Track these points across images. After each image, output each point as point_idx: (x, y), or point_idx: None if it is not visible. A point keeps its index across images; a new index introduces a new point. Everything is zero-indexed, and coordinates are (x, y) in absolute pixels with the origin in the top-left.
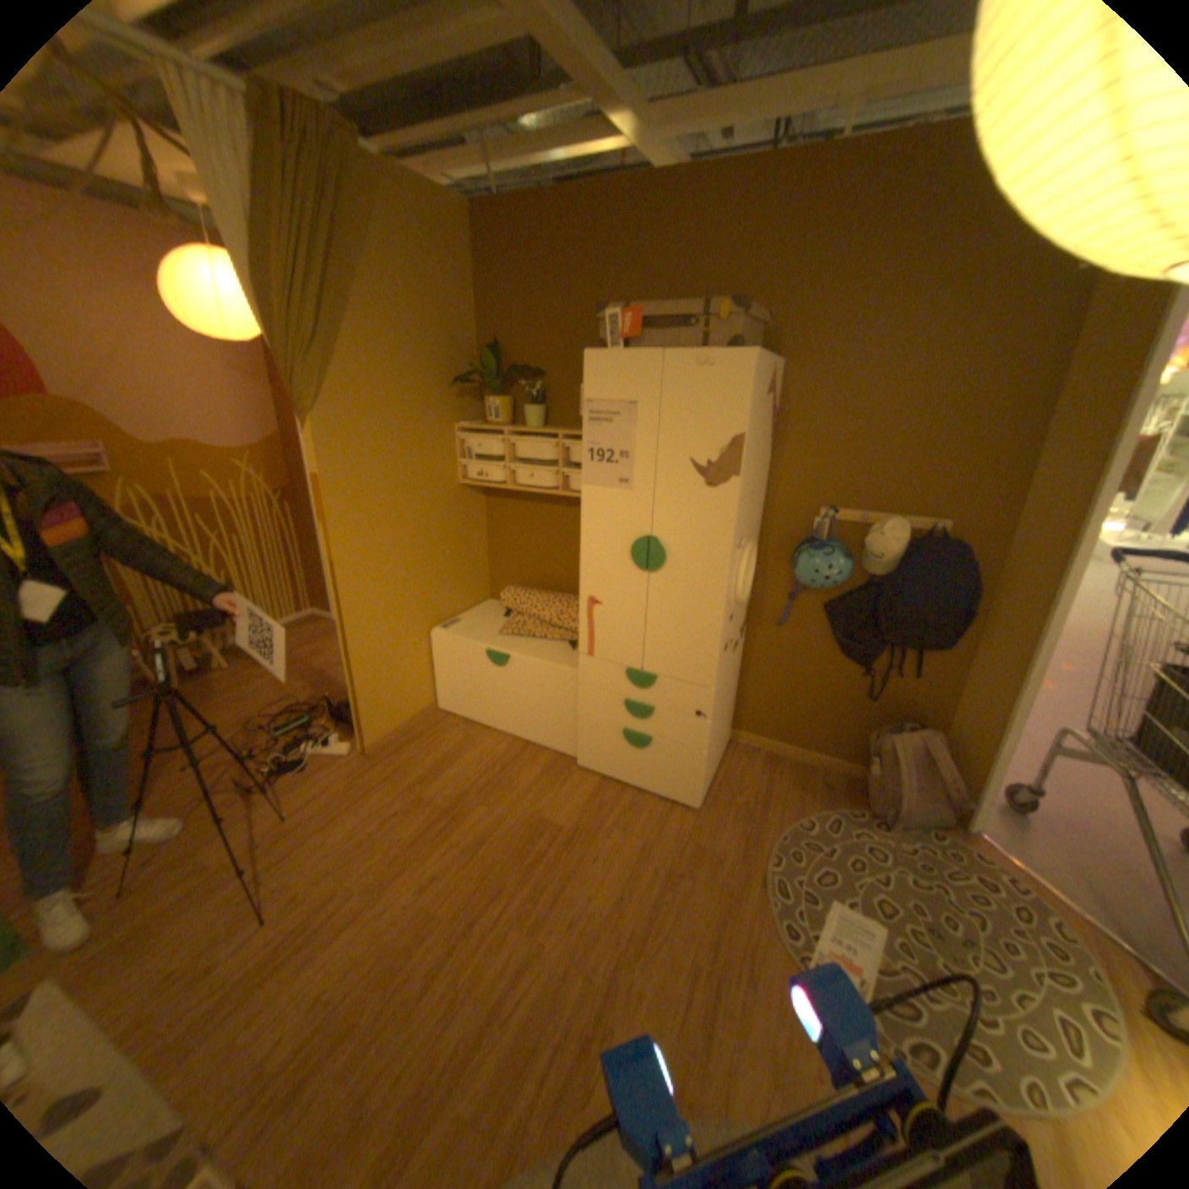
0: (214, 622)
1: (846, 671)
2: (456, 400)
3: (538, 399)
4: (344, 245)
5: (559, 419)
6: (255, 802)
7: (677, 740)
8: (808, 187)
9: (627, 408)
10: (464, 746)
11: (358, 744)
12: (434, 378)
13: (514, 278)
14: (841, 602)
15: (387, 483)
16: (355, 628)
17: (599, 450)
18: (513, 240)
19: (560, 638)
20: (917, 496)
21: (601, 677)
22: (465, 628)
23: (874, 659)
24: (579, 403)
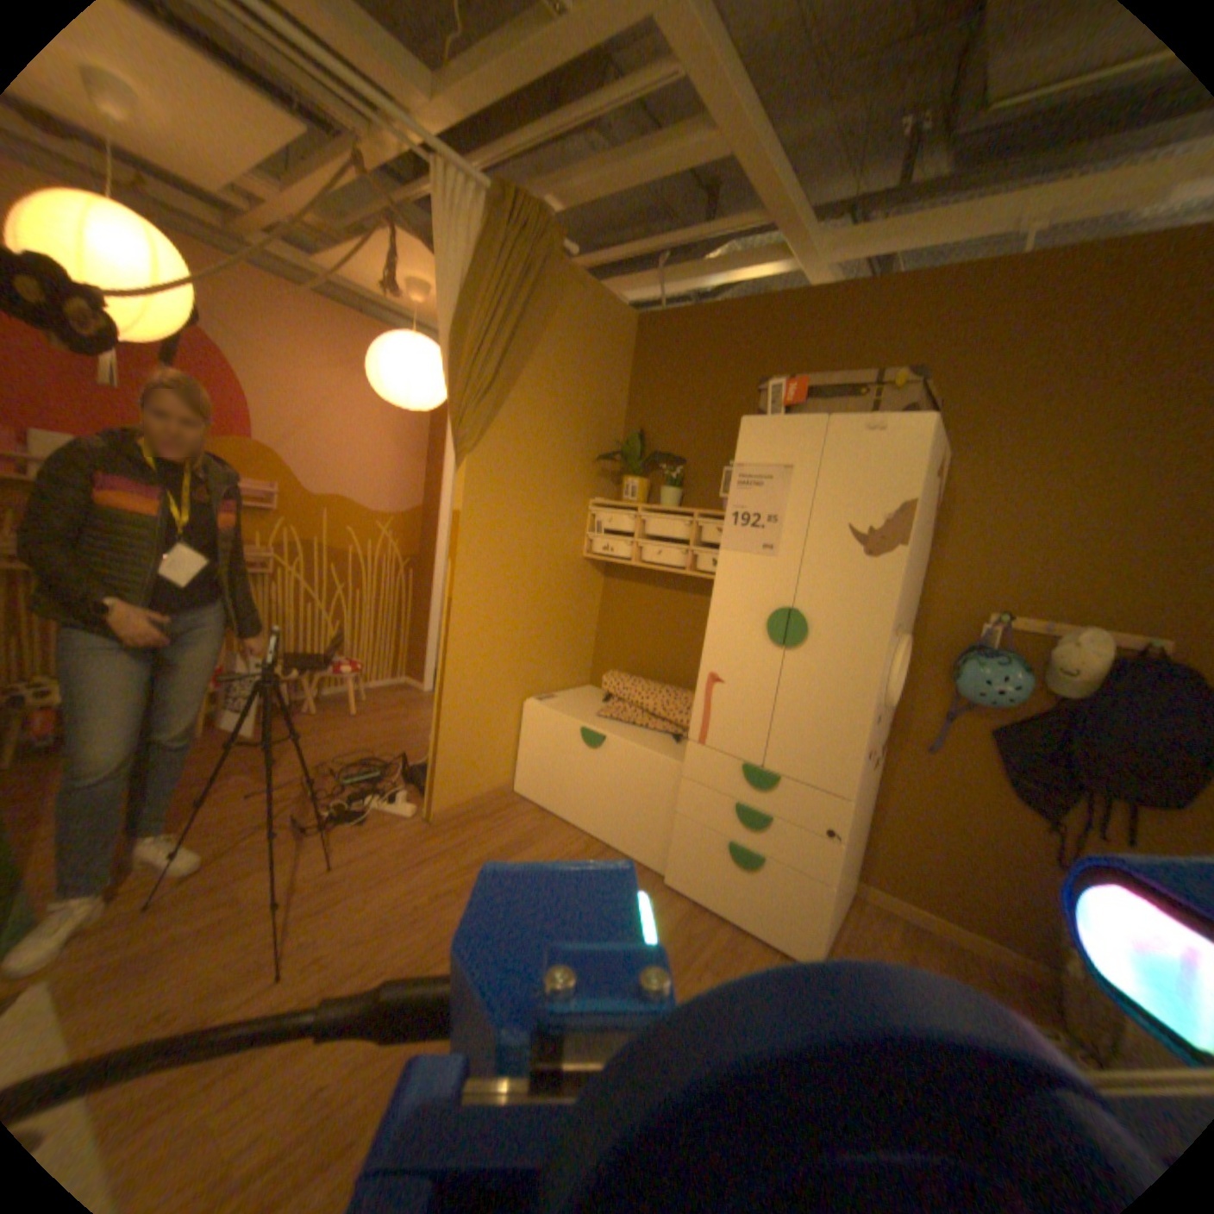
0: (316, 664)
1: (1022, 823)
2: (595, 476)
3: (676, 481)
4: (531, 321)
5: (694, 503)
6: (305, 843)
7: (797, 865)
8: (985, 292)
9: (782, 469)
10: (534, 835)
11: (423, 806)
12: (580, 451)
13: (670, 374)
14: (1019, 728)
15: (518, 536)
16: (454, 671)
17: (745, 511)
18: (674, 343)
19: (661, 728)
20: (1123, 607)
21: (710, 771)
22: (559, 703)
23: (1065, 810)
24: (717, 488)
